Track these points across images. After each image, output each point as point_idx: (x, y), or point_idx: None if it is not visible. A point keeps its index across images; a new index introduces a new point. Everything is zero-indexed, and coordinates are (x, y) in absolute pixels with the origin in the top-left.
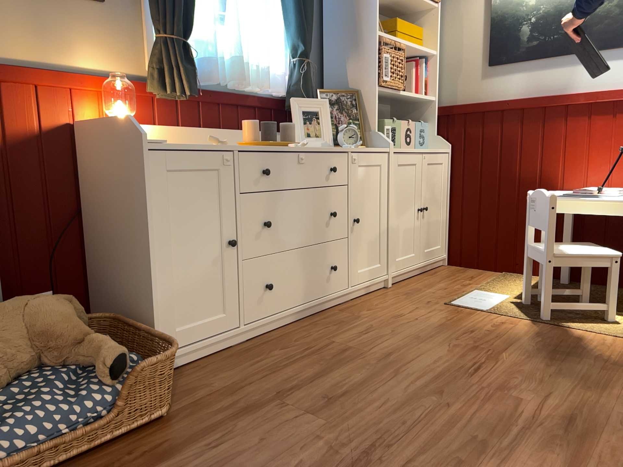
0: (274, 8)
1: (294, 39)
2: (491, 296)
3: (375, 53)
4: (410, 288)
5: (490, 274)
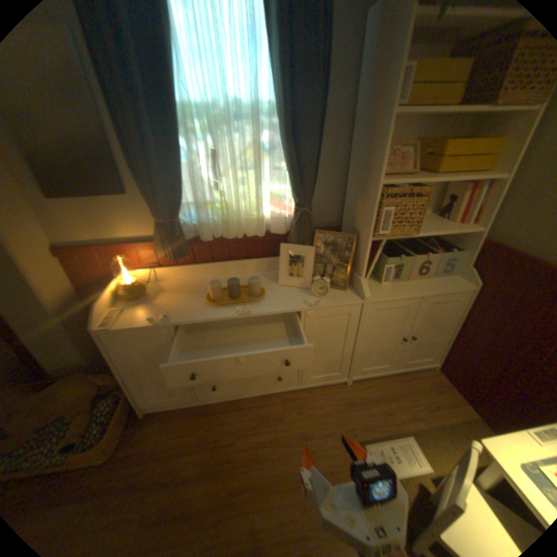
0: (279, 157)
1: (291, 189)
2: (416, 459)
3: (374, 206)
4: (363, 396)
5: (463, 415)
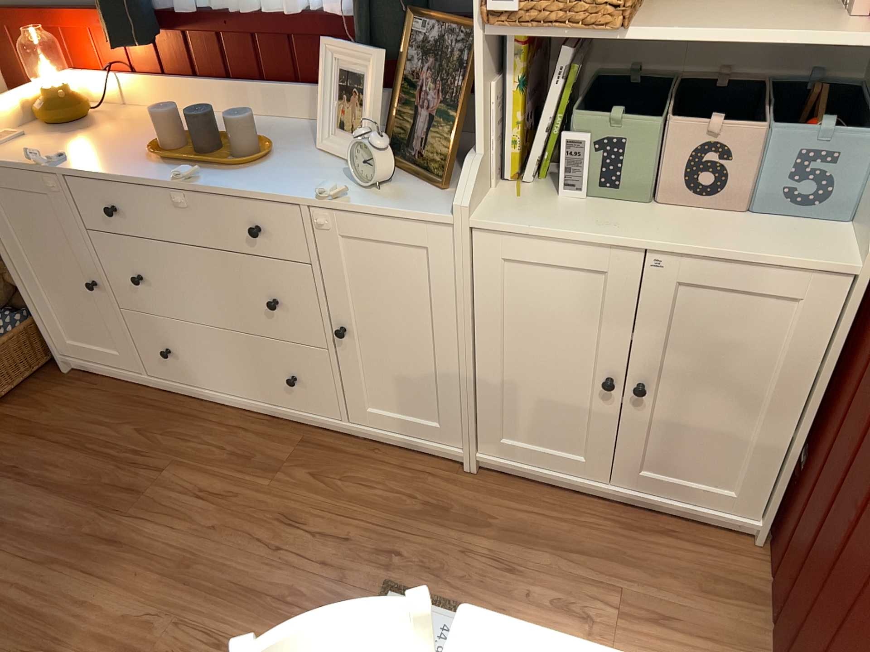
0: None
1: None
2: None
3: None
4: (484, 503)
5: None
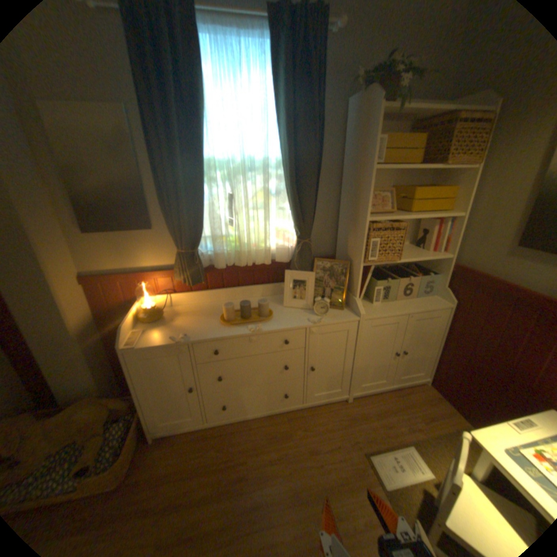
0: (283, 200)
1: (294, 225)
2: (418, 467)
3: (363, 237)
4: (364, 412)
5: (456, 425)
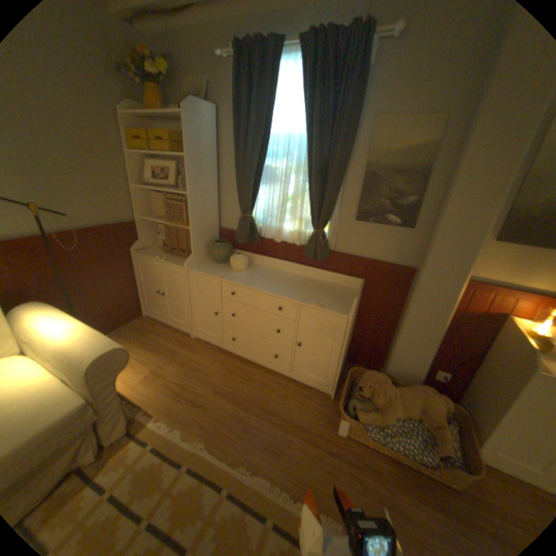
0: None
1: None
2: None
3: None
4: None
5: None
